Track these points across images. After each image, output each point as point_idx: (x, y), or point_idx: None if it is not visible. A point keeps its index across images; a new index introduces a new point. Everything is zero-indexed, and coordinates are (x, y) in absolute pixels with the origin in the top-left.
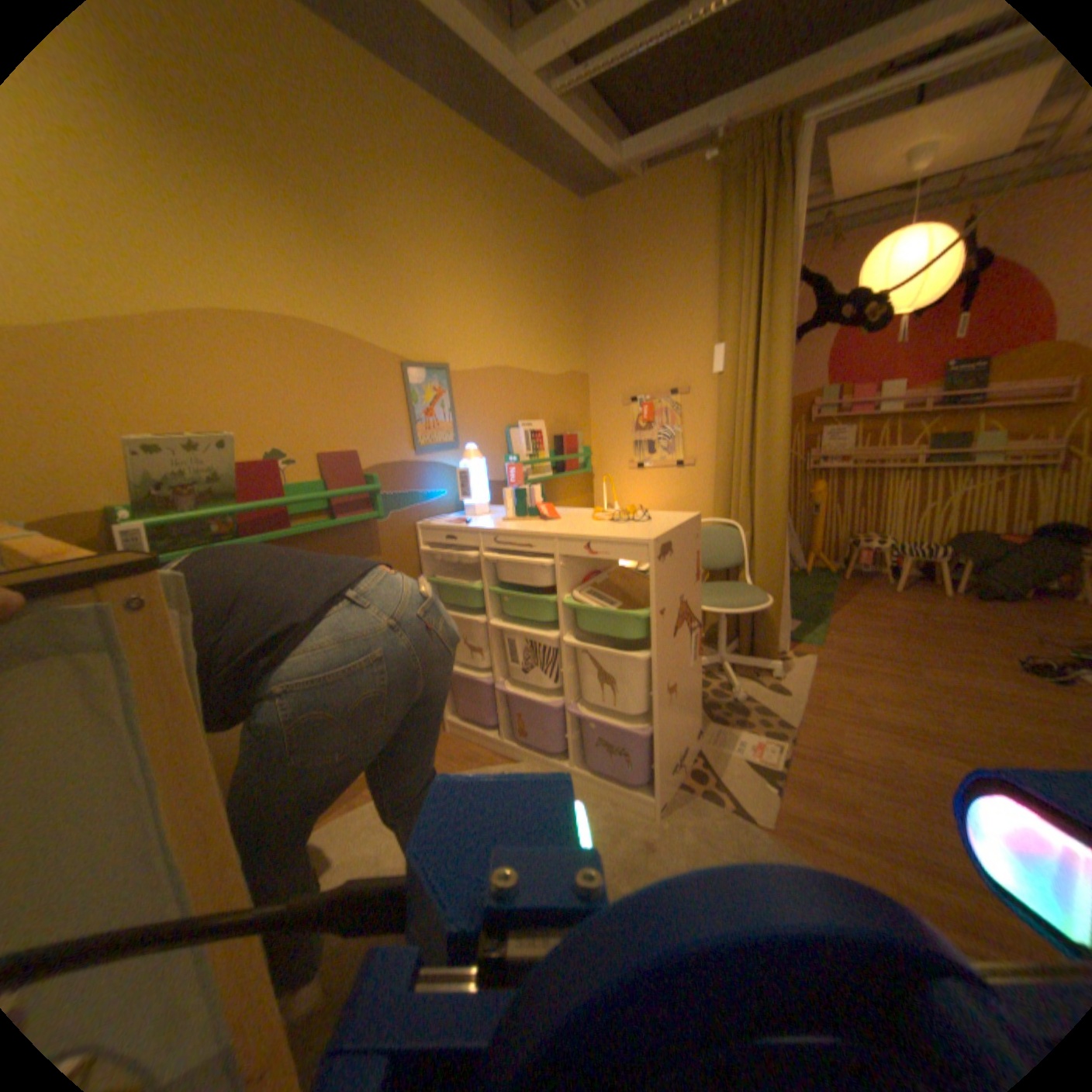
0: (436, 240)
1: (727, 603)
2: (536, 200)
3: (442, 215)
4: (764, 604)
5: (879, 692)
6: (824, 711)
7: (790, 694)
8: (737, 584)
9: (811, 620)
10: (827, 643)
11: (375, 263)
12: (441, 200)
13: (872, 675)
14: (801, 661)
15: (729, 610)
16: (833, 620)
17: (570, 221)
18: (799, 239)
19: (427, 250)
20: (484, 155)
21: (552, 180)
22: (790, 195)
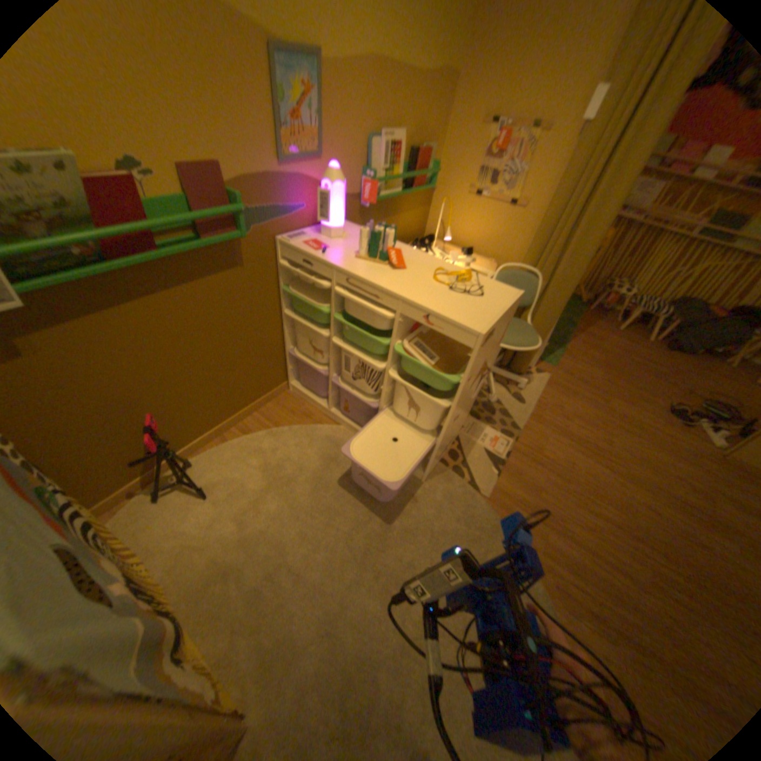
0: None
1: (509, 340)
2: None
3: None
4: (534, 346)
5: (579, 411)
6: (542, 419)
7: (525, 402)
8: (520, 322)
9: (556, 343)
10: (560, 365)
11: None
12: None
13: (580, 397)
14: (539, 377)
15: (509, 347)
16: (570, 346)
17: None
18: None
19: None
20: None
21: None
22: None
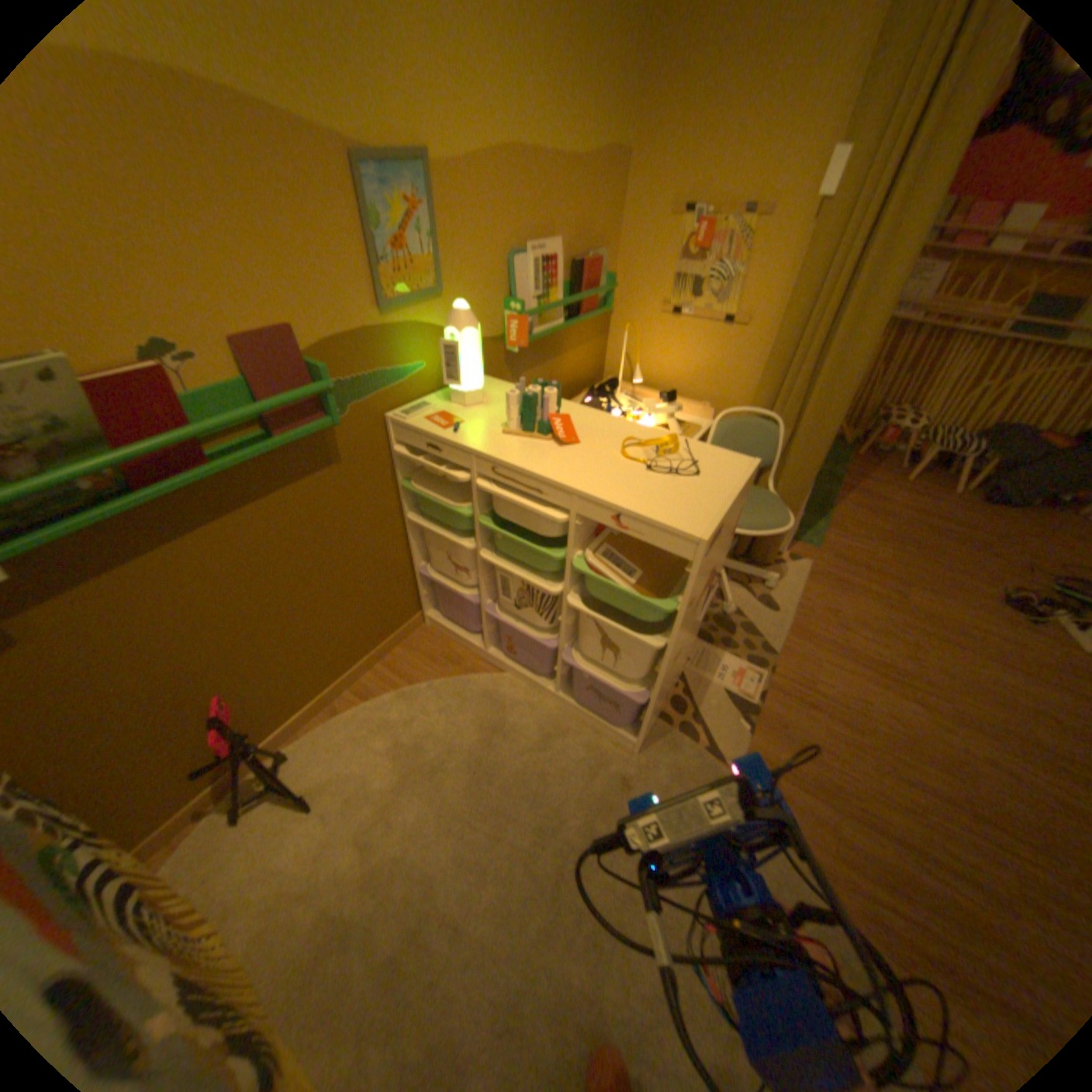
0: None
1: (745, 522)
2: None
3: None
4: (784, 526)
5: (864, 615)
6: (808, 633)
7: (779, 609)
8: (758, 490)
9: (815, 511)
10: (826, 544)
11: None
12: None
13: (862, 592)
14: (796, 566)
15: (746, 531)
16: (836, 513)
17: None
18: None
19: None
20: None
21: None
22: None
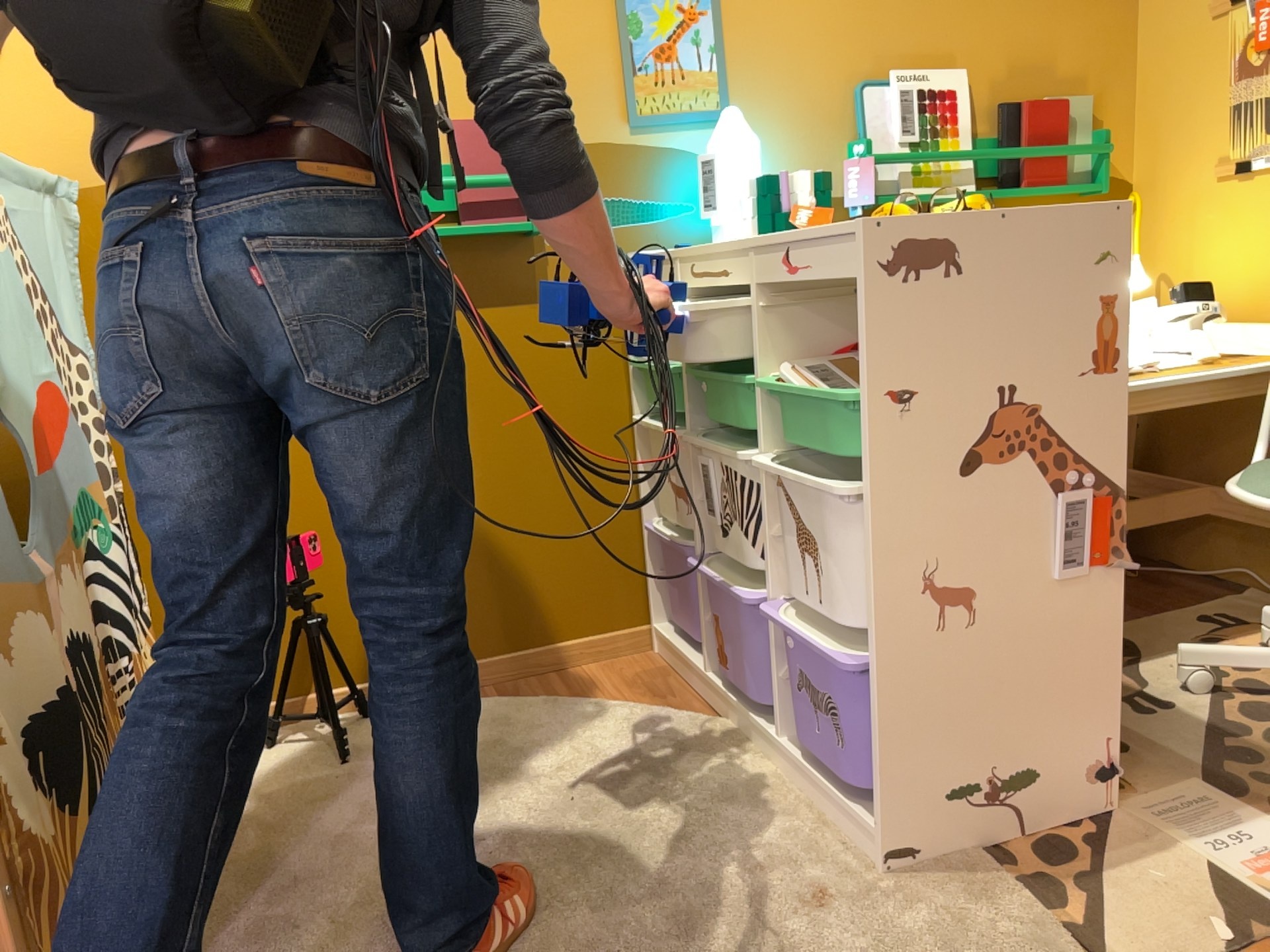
0: None
1: None
2: None
3: None
4: None
5: None
6: None
7: None
8: None
9: None
10: None
11: None
12: None
13: None
14: None
15: None
16: None
17: None
18: None
19: None
20: None
21: None
22: None
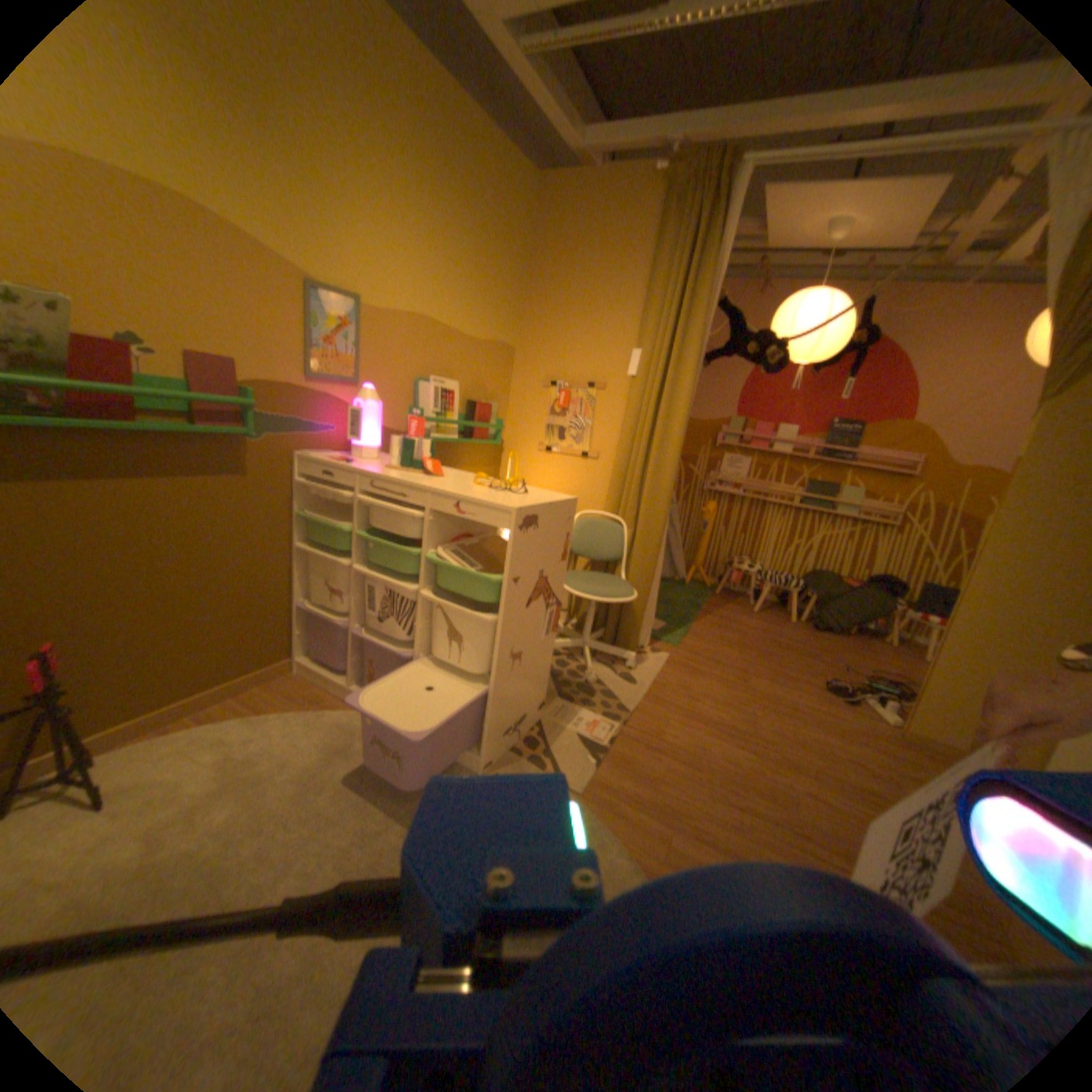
0: (370, 164)
1: (596, 592)
2: (490, 159)
3: (382, 140)
4: (629, 599)
5: (710, 693)
6: (660, 702)
7: (636, 684)
8: (611, 577)
9: (675, 624)
10: (682, 646)
11: (292, 167)
12: (383, 124)
13: (710, 678)
14: (655, 658)
15: (597, 599)
16: (694, 627)
17: (524, 192)
18: (722, 270)
19: (358, 172)
20: (440, 94)
21: (511, 144)
22: (721, 227)
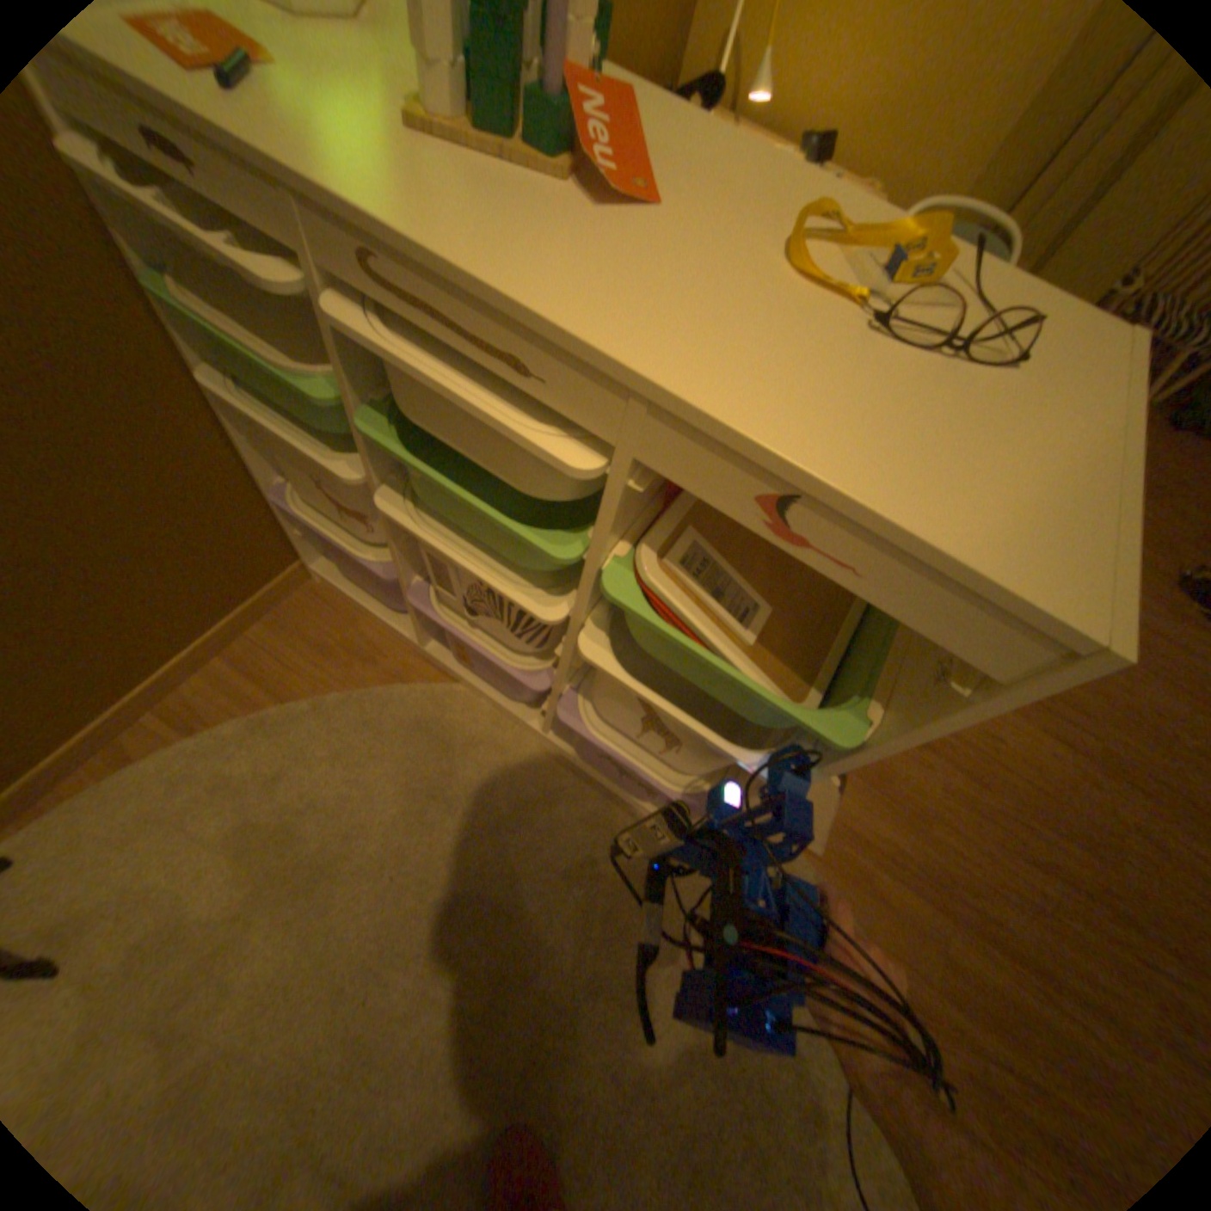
0: None
1: None
2: None
3: None
4: None
5: None
6: None
7: None
8: None
9: None
10: None
11: None
12: None
13: None
14: None
15: None
16: None
17: None
18: None
19: None
20: None
21: None
22: None
